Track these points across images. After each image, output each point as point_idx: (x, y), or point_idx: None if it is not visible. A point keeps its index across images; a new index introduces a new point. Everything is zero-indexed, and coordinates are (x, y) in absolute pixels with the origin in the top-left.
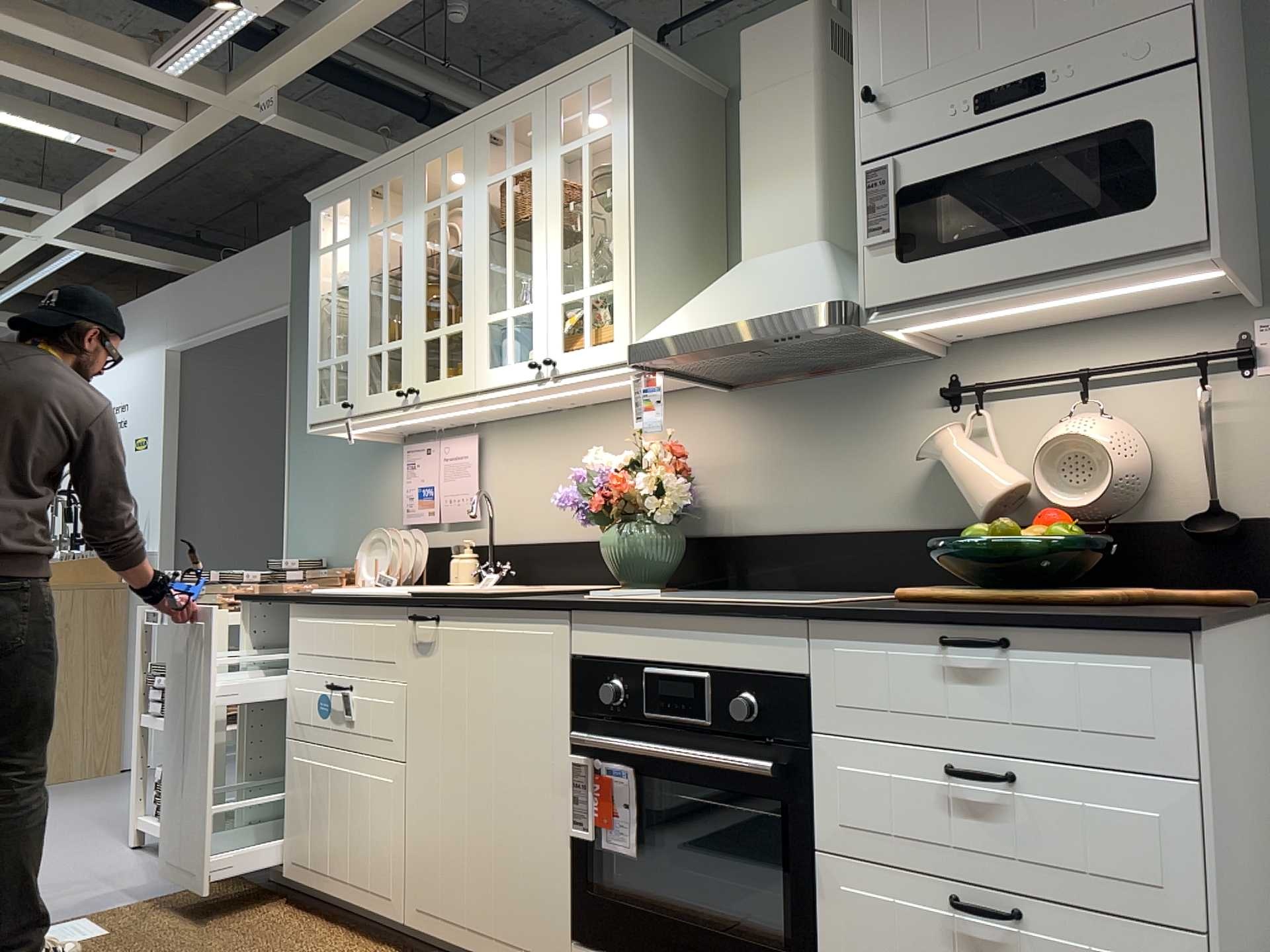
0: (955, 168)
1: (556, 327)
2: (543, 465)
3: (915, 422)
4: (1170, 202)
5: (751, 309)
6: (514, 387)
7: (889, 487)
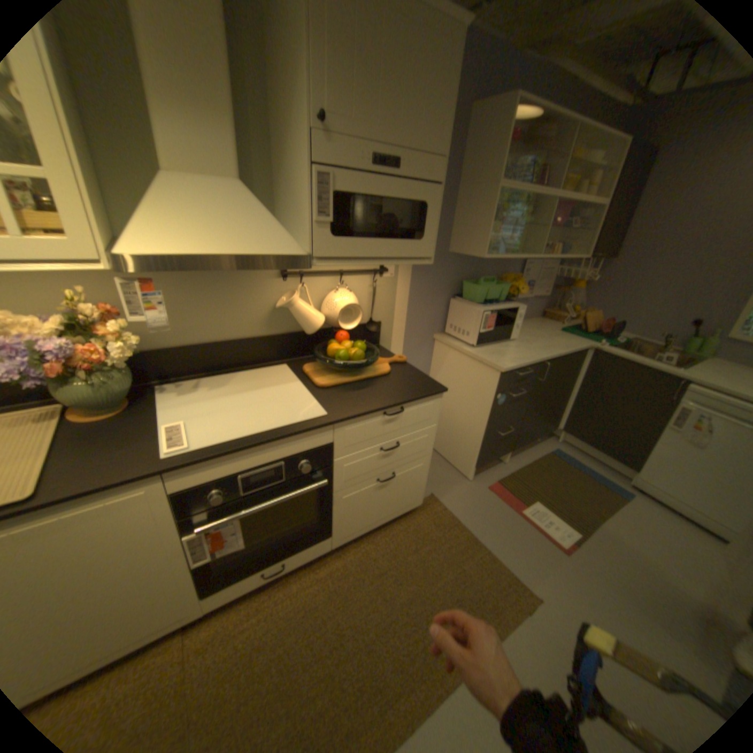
0: (362, 192)
1: None
2: None
3: (265, 285)
4: (428, 240)
5: (240, 244)
6: None
7: (253, 317)
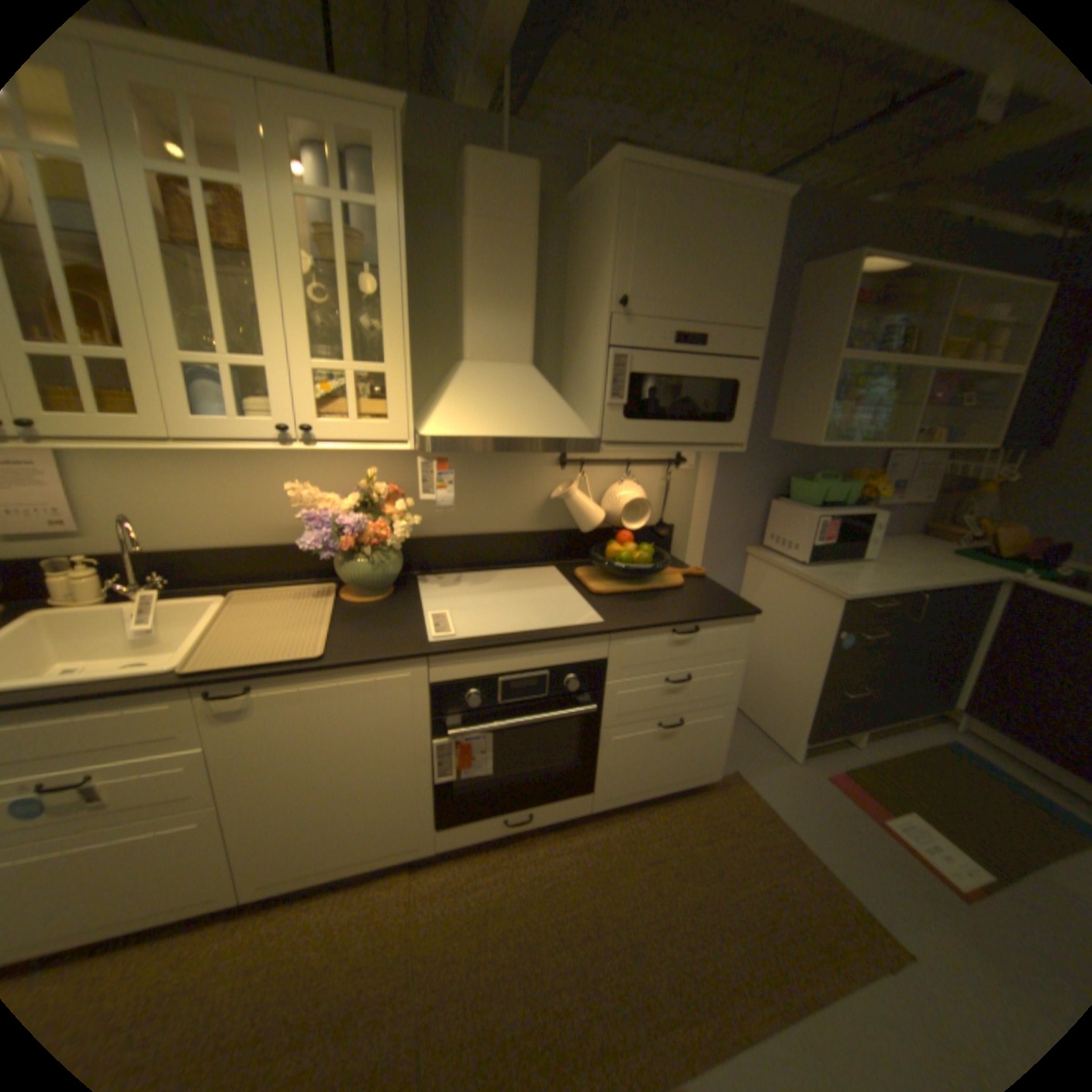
0: (662, 372)
1: (308, 392)
2: (182, 477)
3: (541, 474)
4: (740, 424)
5: (530, 427)
6: (241, 440)
7: (524, 509)
